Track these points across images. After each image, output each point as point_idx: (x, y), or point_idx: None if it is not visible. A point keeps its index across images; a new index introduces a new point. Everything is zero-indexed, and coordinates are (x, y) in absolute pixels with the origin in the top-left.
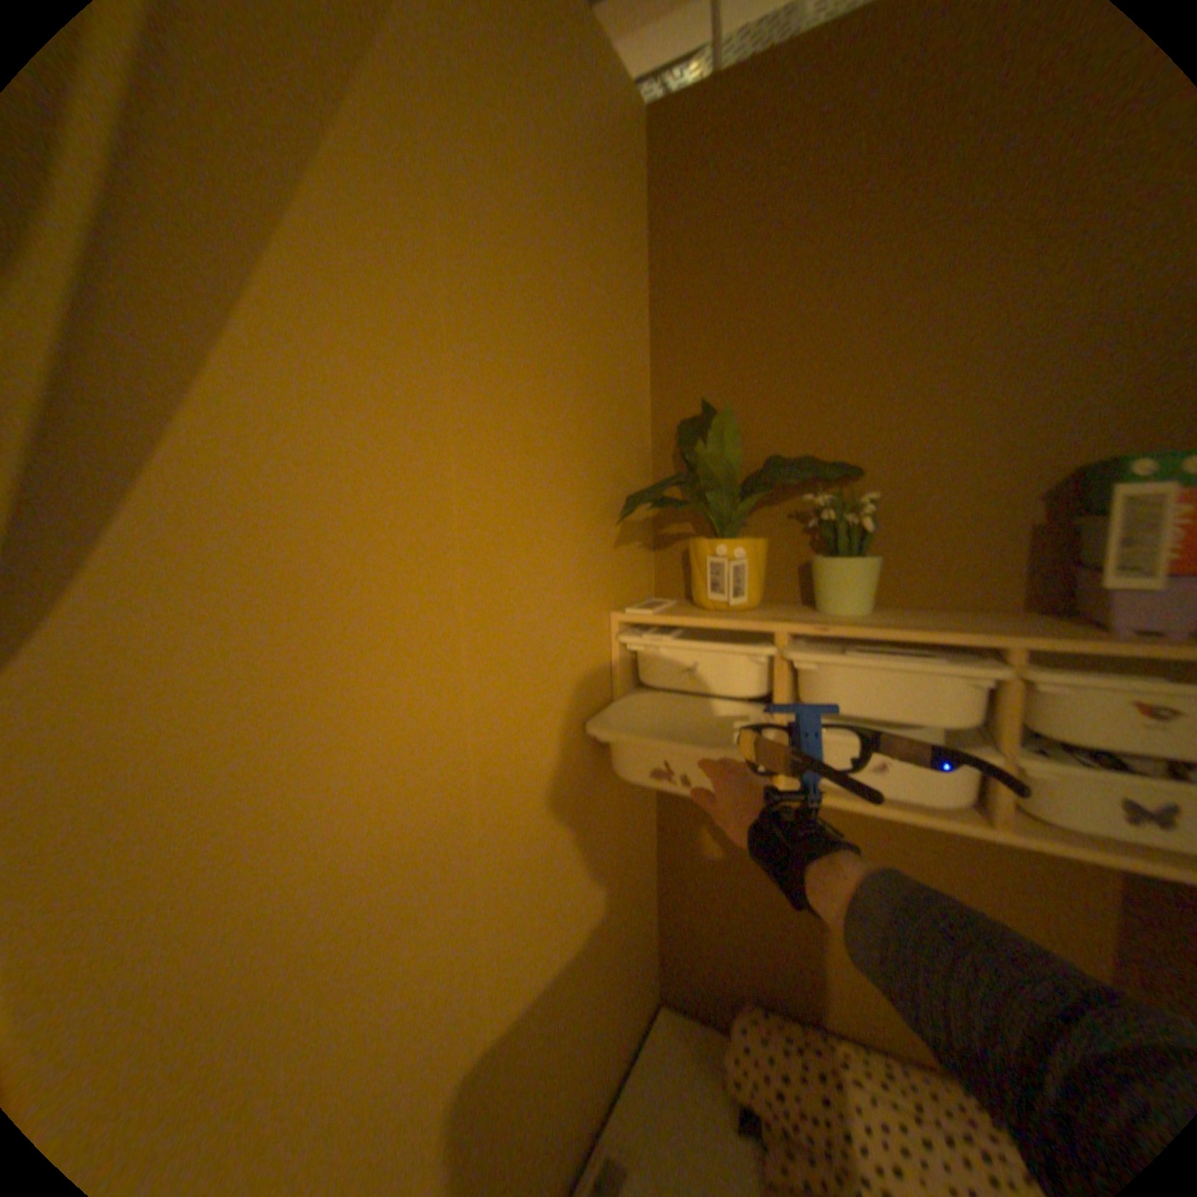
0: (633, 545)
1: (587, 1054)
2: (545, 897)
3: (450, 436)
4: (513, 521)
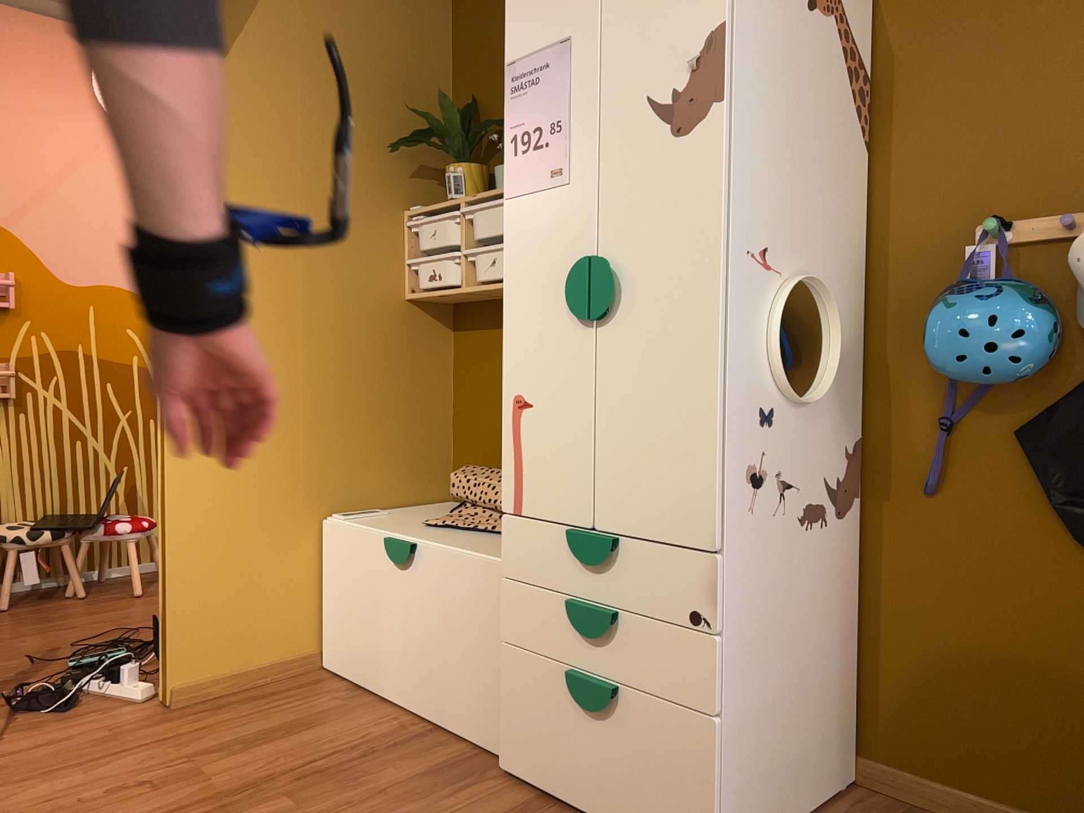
0: (428, 181)
1: (367, 453)
2: (339, 332)
3: (298, 104)
4: (330, 144)
